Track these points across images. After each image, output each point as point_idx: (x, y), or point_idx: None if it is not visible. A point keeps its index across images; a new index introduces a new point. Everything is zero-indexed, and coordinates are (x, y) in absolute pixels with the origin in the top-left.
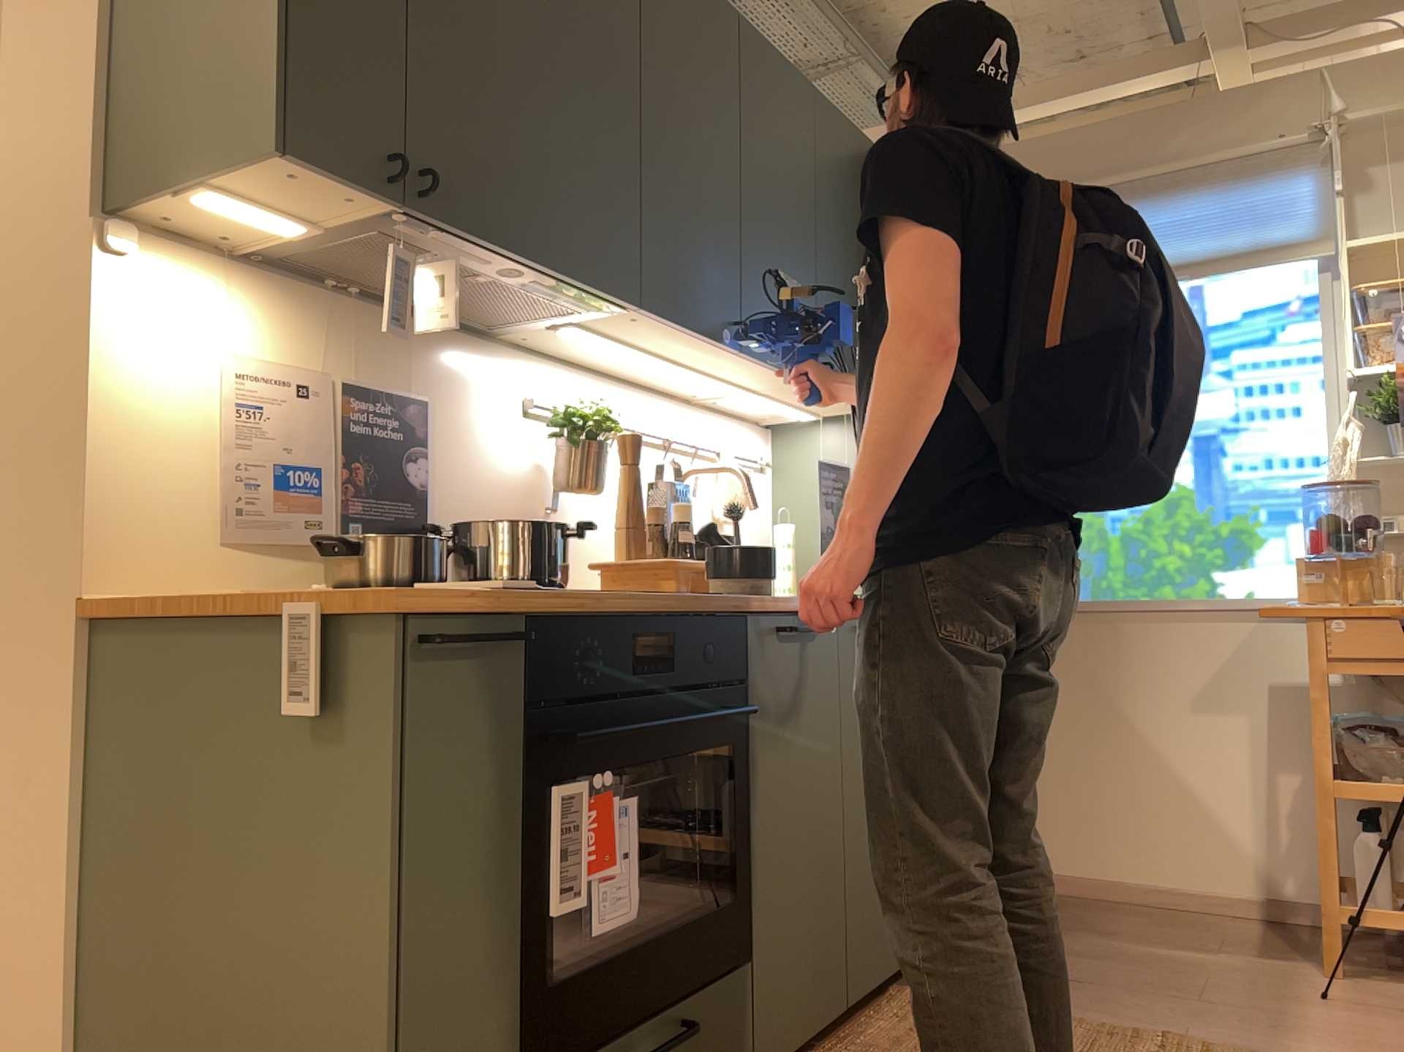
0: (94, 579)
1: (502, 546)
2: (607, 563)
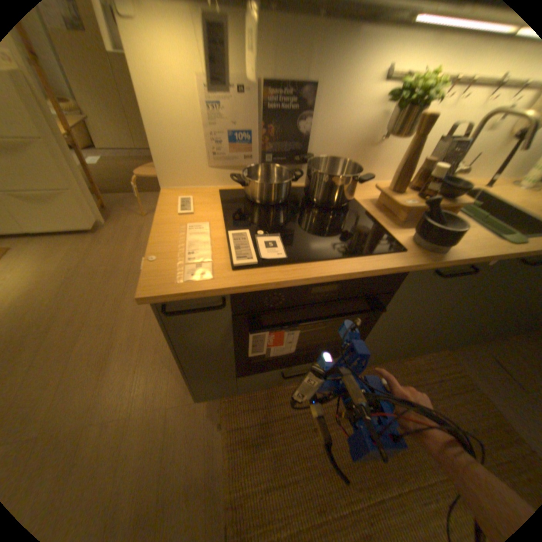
0: (162, 182)
1: (319, 181)
2: (384, 186)
